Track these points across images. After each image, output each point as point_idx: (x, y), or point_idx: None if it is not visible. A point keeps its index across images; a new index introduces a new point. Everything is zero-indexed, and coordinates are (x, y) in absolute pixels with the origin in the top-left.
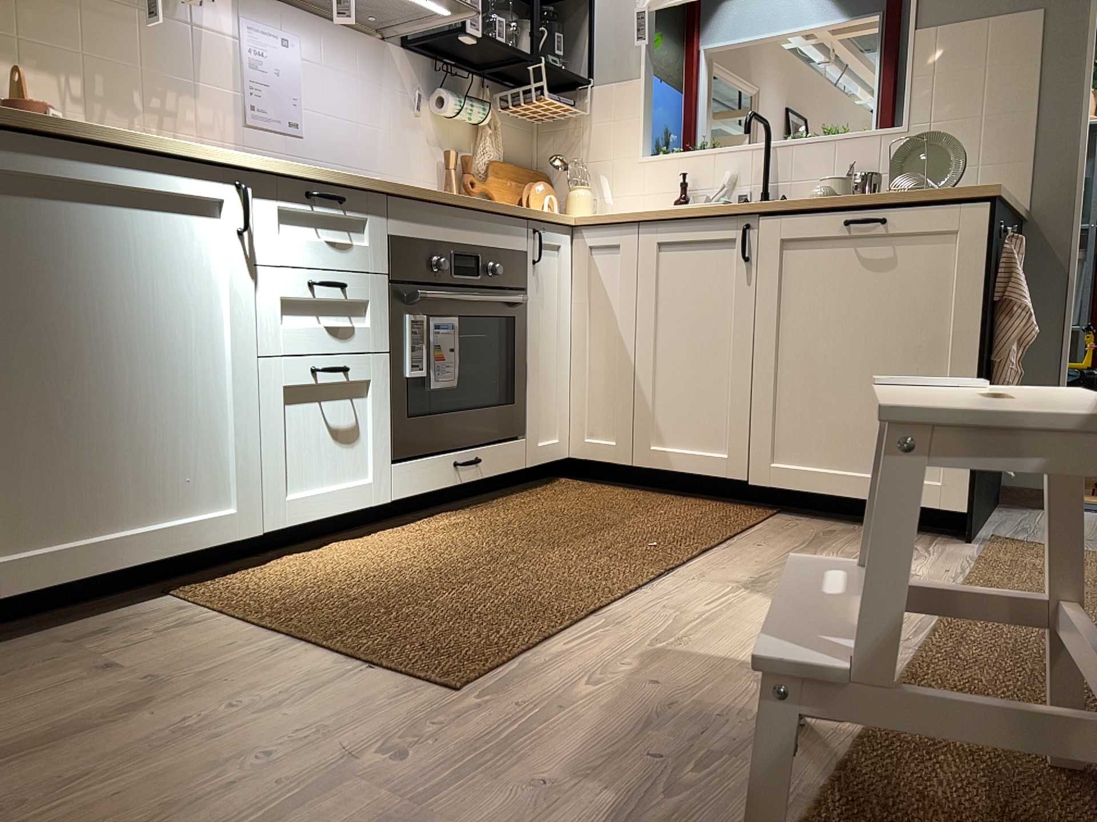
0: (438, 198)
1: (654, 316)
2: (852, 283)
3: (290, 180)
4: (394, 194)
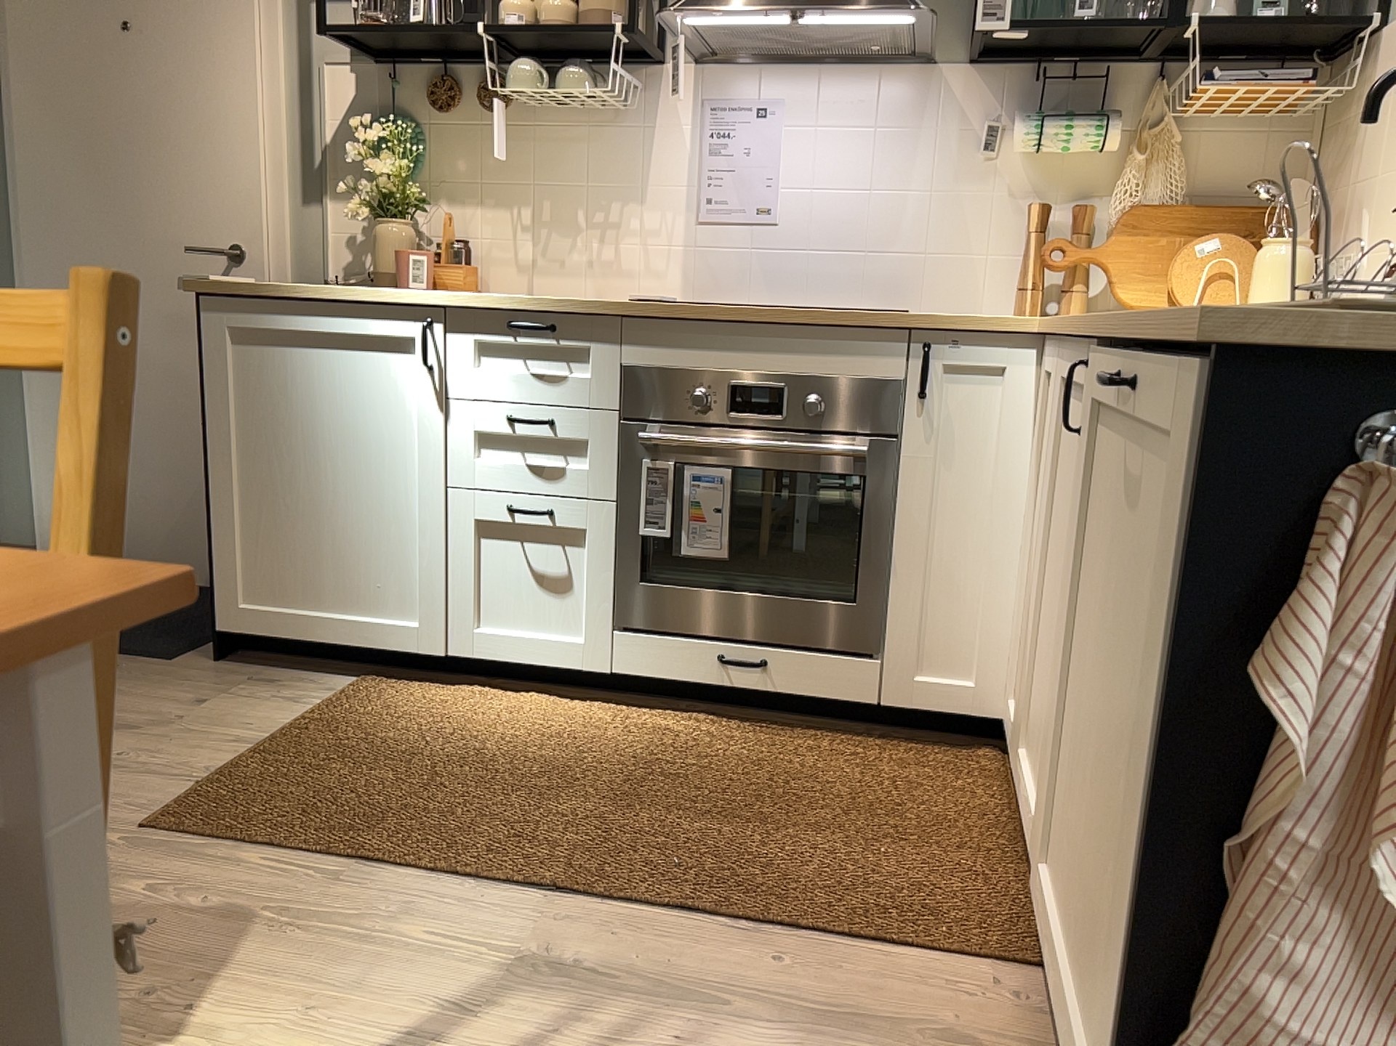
0: (699, 316)
1: (1045, 519)
2: (1118, 537)
3: (487, 314)
4: (626, 317)
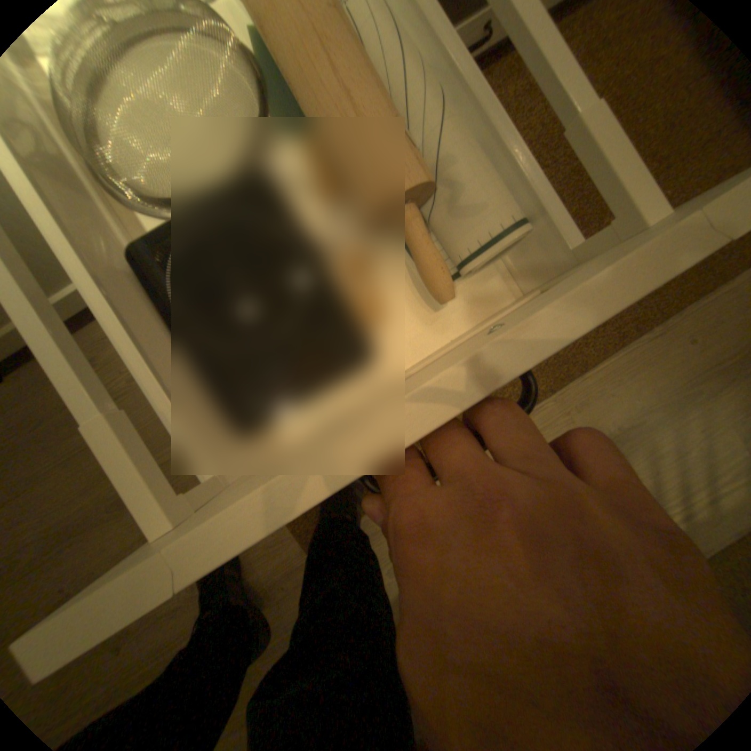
0: None
1: None
2: None
3: None
4: None
